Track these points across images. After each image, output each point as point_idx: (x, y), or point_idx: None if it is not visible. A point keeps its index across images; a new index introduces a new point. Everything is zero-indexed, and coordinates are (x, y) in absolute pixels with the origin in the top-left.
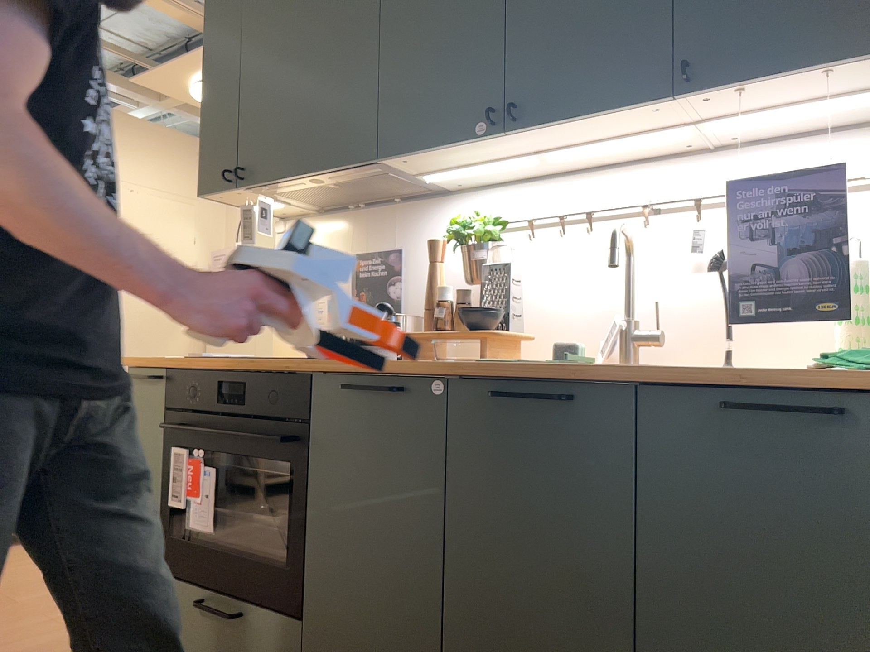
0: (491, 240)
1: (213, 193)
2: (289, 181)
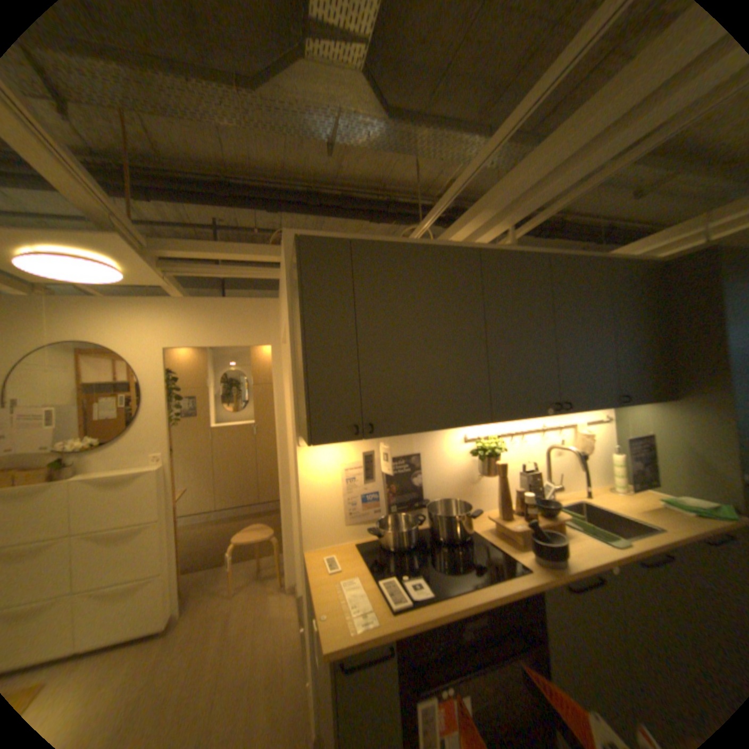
0: (496, 452)
1: (326, 441)
2: (411, 432)
